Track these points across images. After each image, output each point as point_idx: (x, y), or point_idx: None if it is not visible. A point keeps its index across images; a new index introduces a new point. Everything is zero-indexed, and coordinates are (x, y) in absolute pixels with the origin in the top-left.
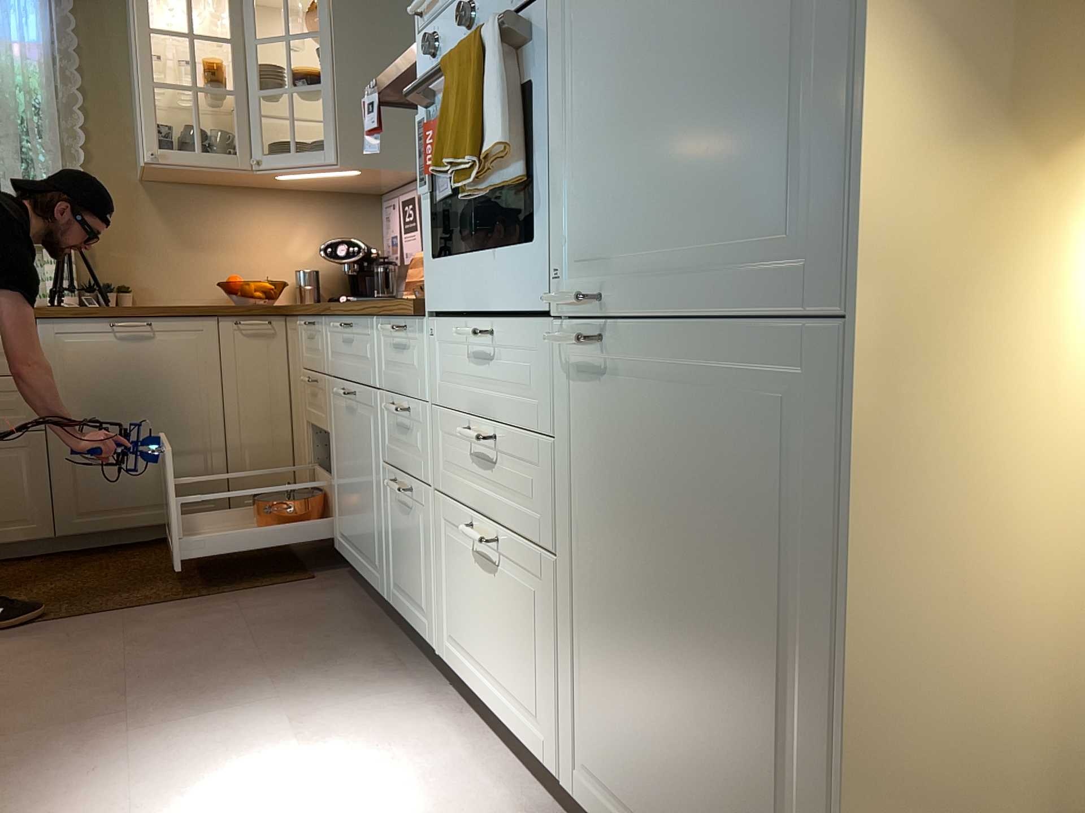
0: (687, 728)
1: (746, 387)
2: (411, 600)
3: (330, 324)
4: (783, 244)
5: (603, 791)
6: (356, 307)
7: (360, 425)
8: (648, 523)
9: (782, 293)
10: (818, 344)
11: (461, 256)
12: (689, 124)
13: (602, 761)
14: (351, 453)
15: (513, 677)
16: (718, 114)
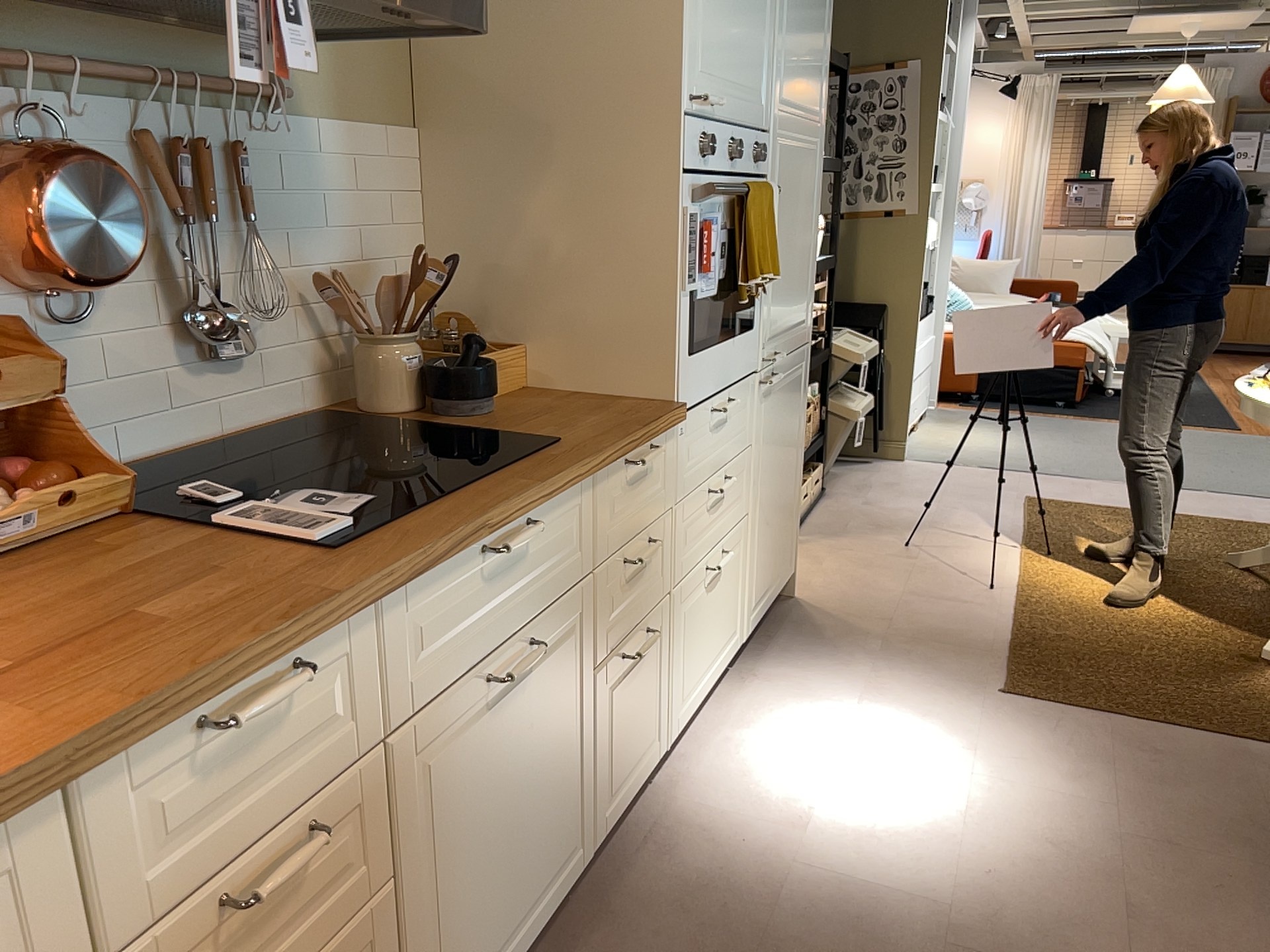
0: (778, 519)
1: (794, 373)
2: (634, 761)
3: (421, 586)
4: (801, 321)
5: (756, 602)
6: (582, 468)
7: (540, 683)
8: (775, 448)
9: (801, 338)
10: (803, 351)
11: (707, 349)
12: (793, 276)
13: (757, 586)
14: (510, 768)
15: (723, 629)
16: (797, 275)
